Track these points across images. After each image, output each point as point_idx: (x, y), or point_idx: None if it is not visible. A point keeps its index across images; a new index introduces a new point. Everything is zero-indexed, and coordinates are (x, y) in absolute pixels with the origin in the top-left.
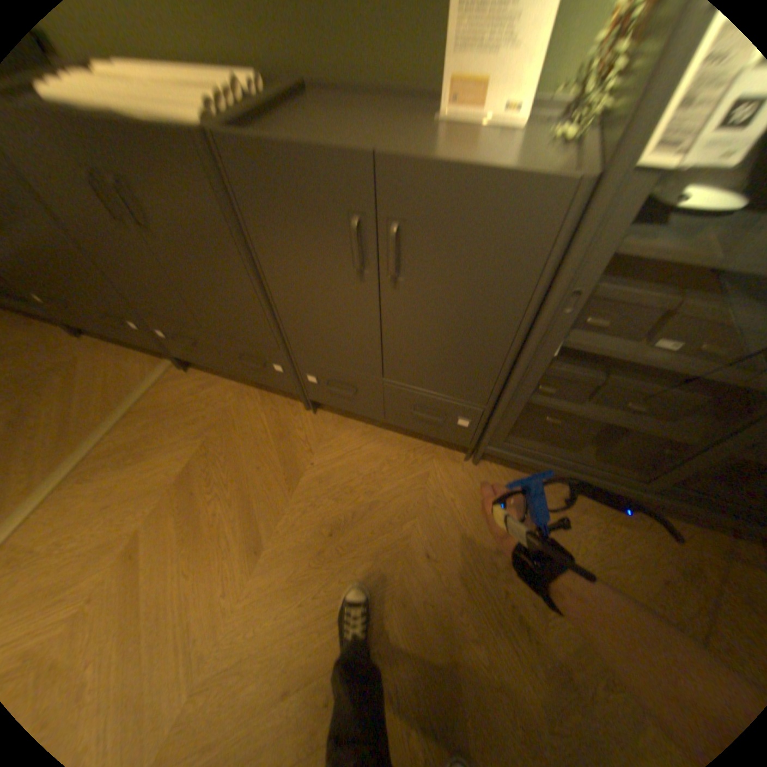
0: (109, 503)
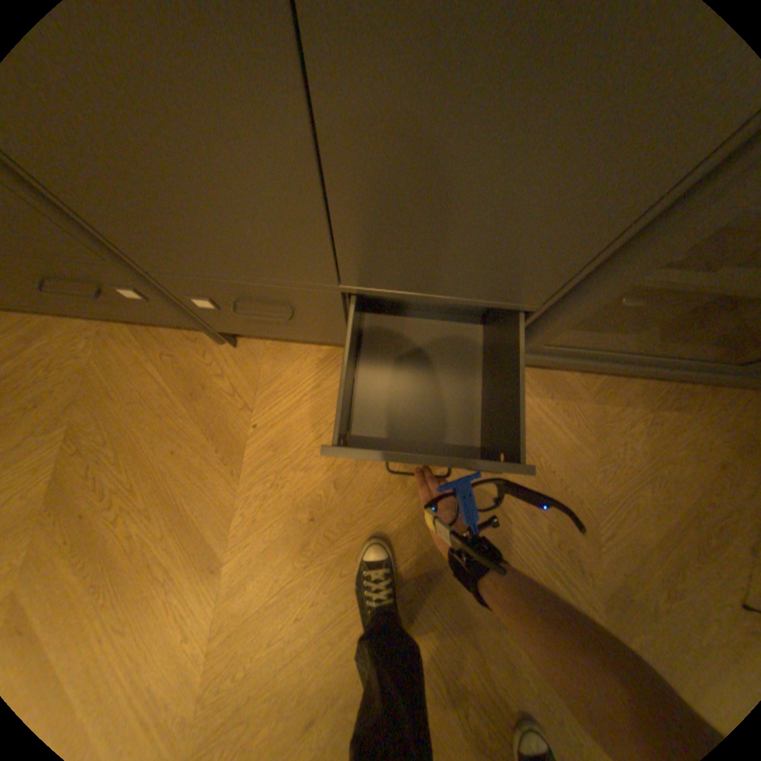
0: None
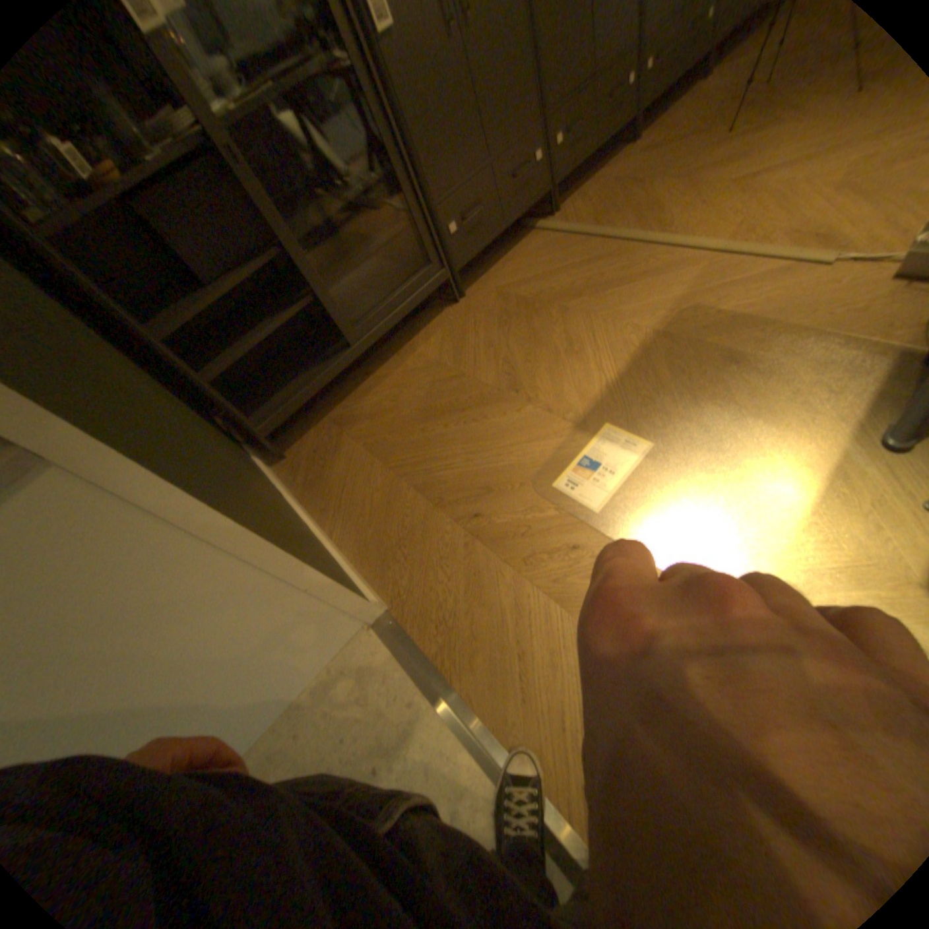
0: (702, 200)
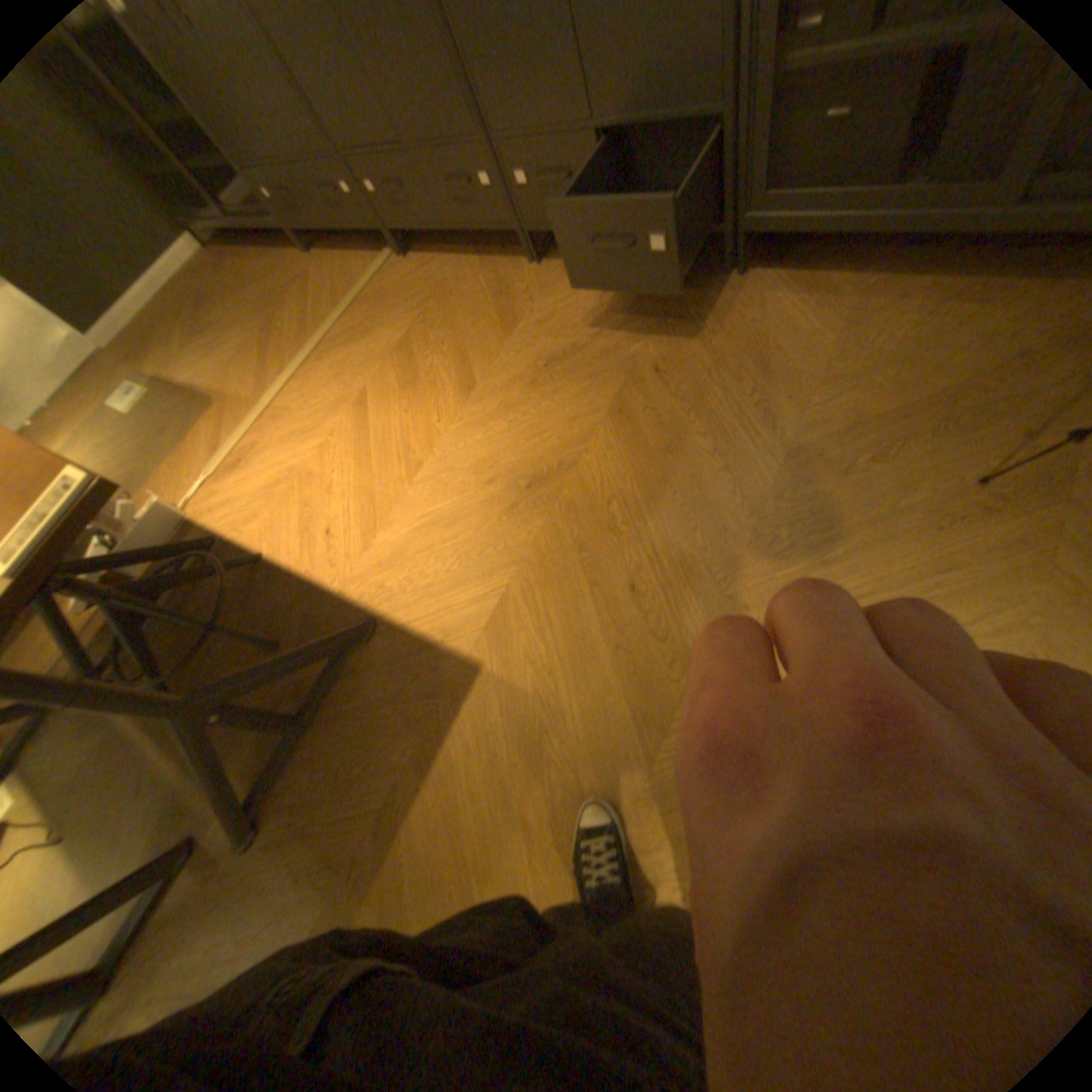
0: (342, 372)
